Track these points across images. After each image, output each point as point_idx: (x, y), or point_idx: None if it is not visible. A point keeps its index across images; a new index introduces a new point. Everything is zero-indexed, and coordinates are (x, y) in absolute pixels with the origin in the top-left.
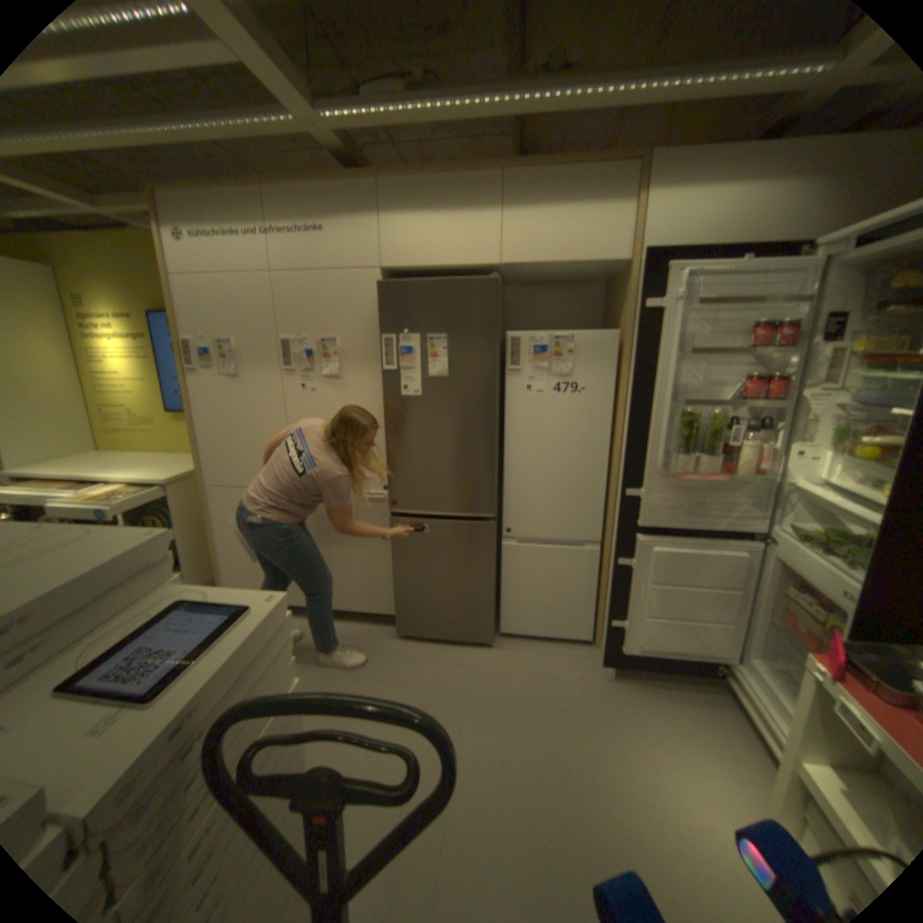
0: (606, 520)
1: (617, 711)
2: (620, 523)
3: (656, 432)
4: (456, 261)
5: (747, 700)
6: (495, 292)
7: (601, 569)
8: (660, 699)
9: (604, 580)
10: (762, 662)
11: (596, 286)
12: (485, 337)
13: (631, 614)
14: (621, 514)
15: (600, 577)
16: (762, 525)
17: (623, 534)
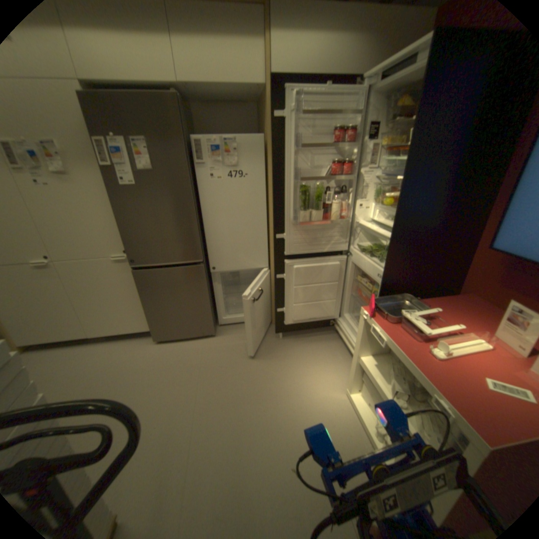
0: (270, 254)
1: (283, 353)
2: (276, 255)
3: (288, 199)
4: (142, 78)
5: (342, 333)
6: (175, 104)
7: (270, 282)
8: (304, 342)
9: (272, 288)
10: (348, 314)
11: (251, 106)
12: (174, 139)
13: (286, 303)
14: (276, 249)
15: (270, 287)
16: (345, 246)
17: (277, 261)
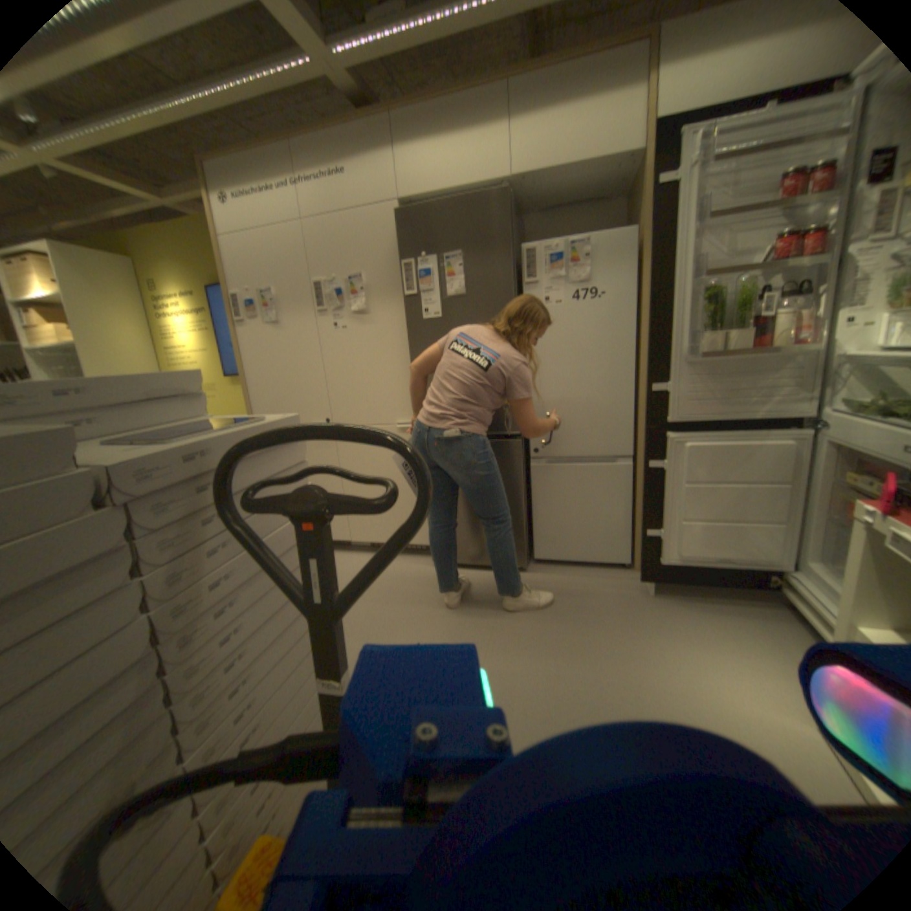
0: (636, 431)
1: (656, 619)
2: (650, 427)
3: (678, 315)
4: (466, 180)
5: (804, 606)
6: (505, 201)
7: (635, 485)
8: (705, 610)
9: (639, 496)
10: (820, 564)
11: (616, 201)
12: (498, 248)
13: (666, 518)
14: (650, 417)
15: (635, 494)
16: (808, 407)
17: (652, 433)
